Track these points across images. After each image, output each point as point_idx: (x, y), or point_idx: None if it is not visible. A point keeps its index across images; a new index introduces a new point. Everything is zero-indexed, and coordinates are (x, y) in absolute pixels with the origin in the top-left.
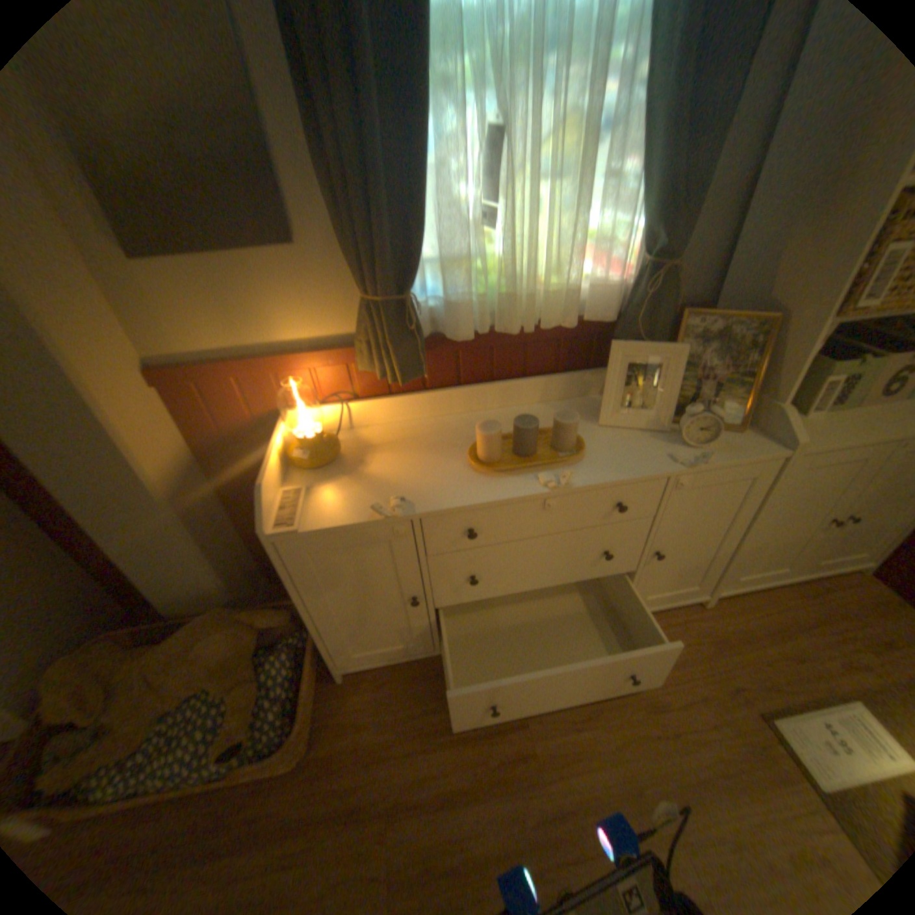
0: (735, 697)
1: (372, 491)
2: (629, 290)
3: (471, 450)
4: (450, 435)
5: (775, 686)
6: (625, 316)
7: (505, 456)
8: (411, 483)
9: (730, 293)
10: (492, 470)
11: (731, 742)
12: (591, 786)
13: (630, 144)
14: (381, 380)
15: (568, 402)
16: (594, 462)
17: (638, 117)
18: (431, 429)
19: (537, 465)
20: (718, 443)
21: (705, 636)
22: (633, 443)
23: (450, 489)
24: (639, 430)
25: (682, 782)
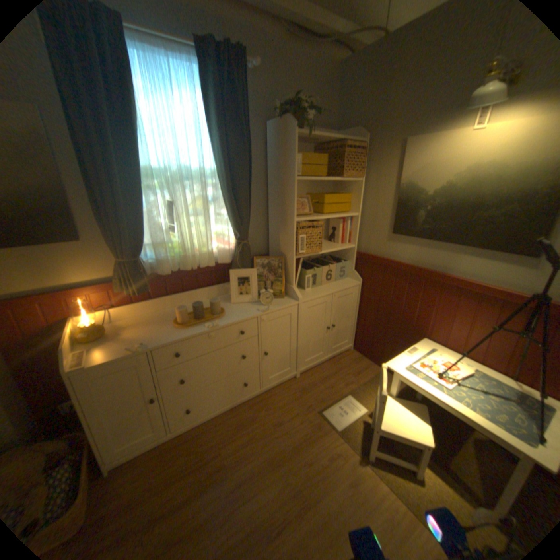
0: (308, 410)
1: (123, 346)
2: (234, 252)
3: (174, 322)
4: (164, 317)
5: (322, 400)
6: (233, 261)
7: (190, 321)
8: (144, 339)
9: (271, 251)
10: (183, 326)
11: (307, 427)
12: (251, 469)
13: (220, 207)
14: (126, 296)
15: (219, 297)
16: (228, 317)
17: (220, 199)
18: (154, 317)
19: (204, 322)
20: (274, 303)
21: (296, 390)
22: (244, 308)
23: (164, 338)
24: (247, 303)
25: (289, 450)
